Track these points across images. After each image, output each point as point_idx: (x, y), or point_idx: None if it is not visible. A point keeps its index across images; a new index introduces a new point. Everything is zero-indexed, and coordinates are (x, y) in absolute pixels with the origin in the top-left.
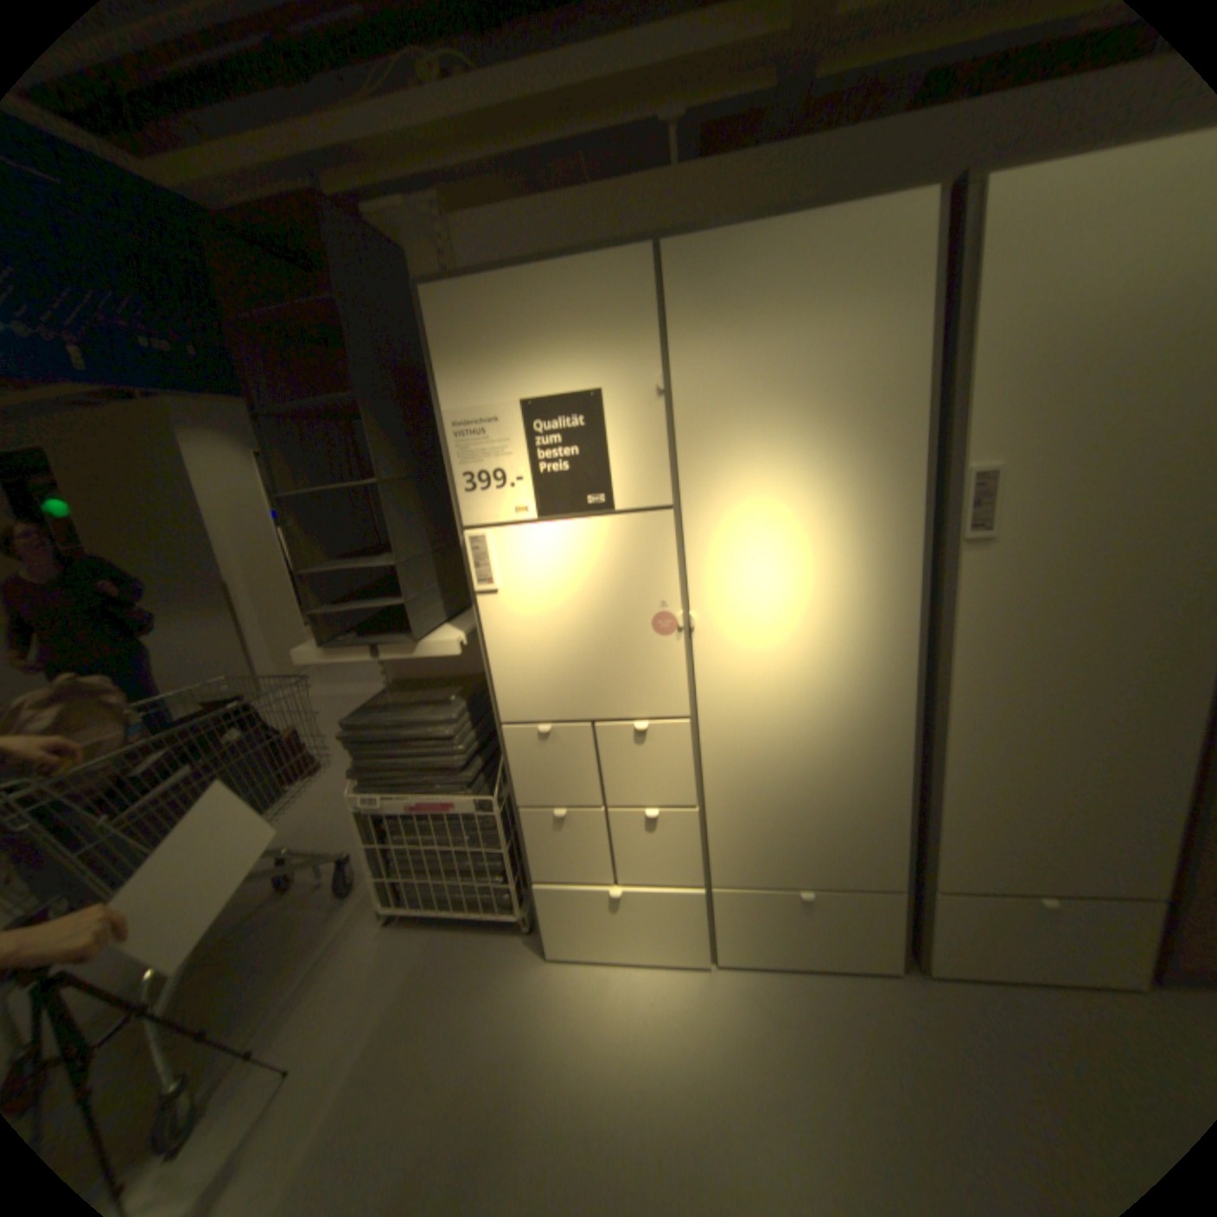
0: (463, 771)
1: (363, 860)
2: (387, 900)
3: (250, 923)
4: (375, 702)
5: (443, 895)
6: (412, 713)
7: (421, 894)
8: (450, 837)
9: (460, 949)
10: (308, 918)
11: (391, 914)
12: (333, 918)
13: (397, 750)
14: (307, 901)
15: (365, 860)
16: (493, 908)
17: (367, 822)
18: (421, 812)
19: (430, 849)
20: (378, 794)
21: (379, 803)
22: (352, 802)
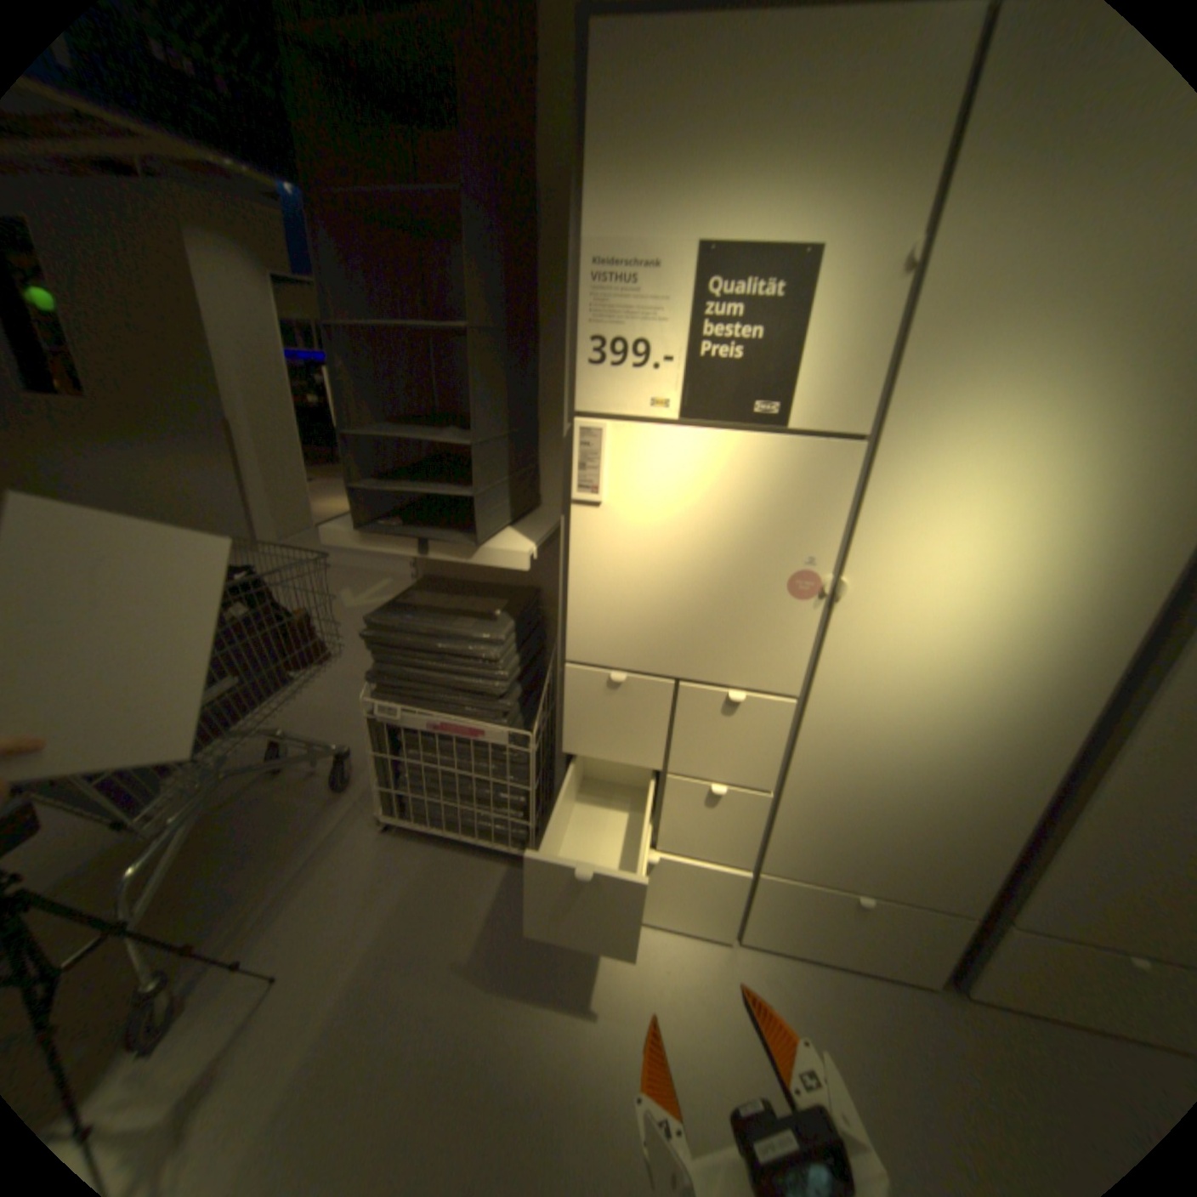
0: (501, 697)
1: (372, 766)
2: (392, 809)
3: (240, 800)
4: (405, 598)
5: (454, 817)
6: (452, 622)
7: (430, 810)
8: (474, 762)
9: (465, 871)
10: (302, 807)
11: (394, 823)
12: (329, 811)
13: (429, 661)
14: (302, 787)
15: (374, 766)
16: (506, 839)
17: (382, 729)
18: (446, 731)
19: (449, 770)
20: (399, 702)
21: (400, 713)
22: (368, 706)
